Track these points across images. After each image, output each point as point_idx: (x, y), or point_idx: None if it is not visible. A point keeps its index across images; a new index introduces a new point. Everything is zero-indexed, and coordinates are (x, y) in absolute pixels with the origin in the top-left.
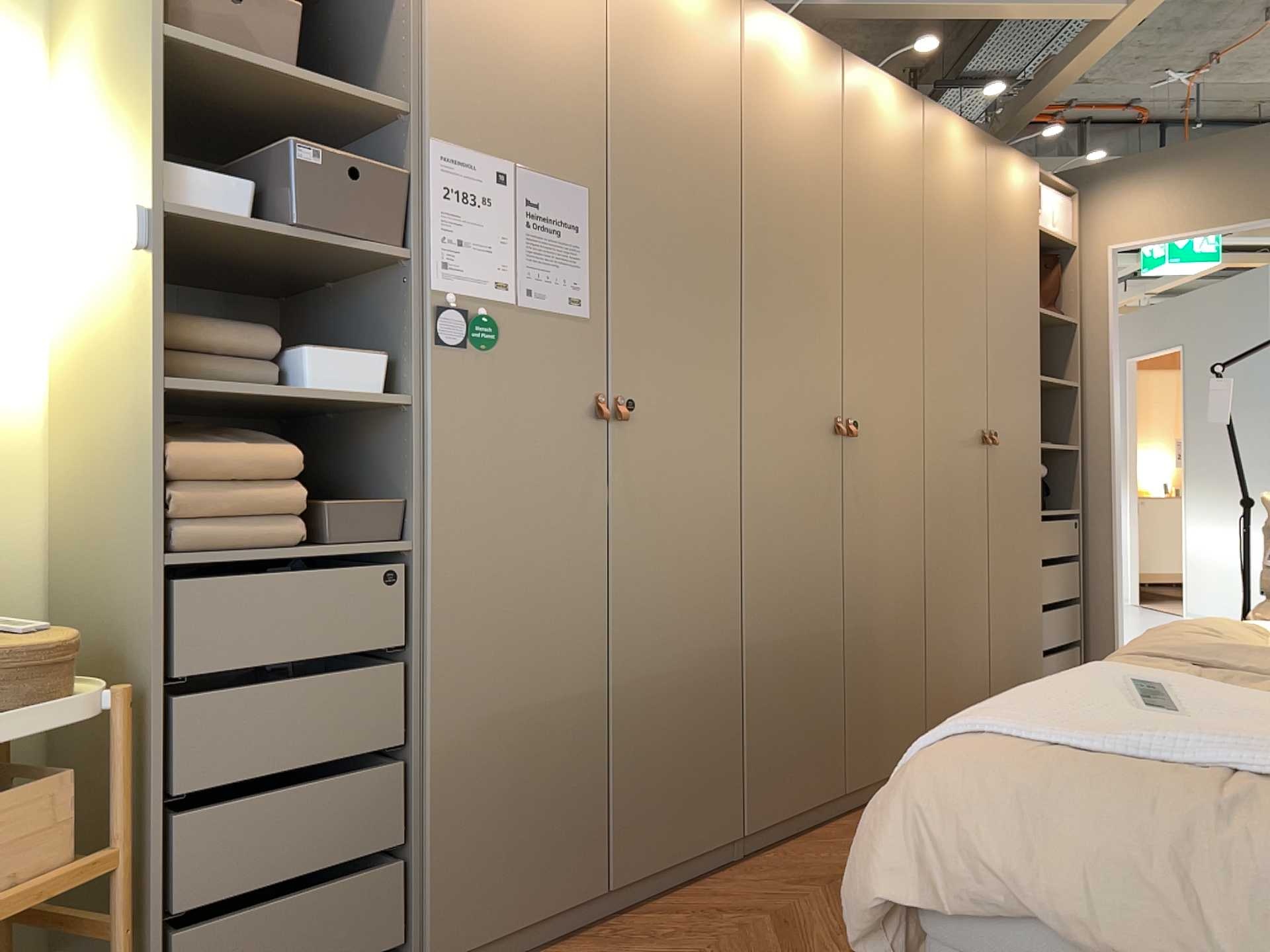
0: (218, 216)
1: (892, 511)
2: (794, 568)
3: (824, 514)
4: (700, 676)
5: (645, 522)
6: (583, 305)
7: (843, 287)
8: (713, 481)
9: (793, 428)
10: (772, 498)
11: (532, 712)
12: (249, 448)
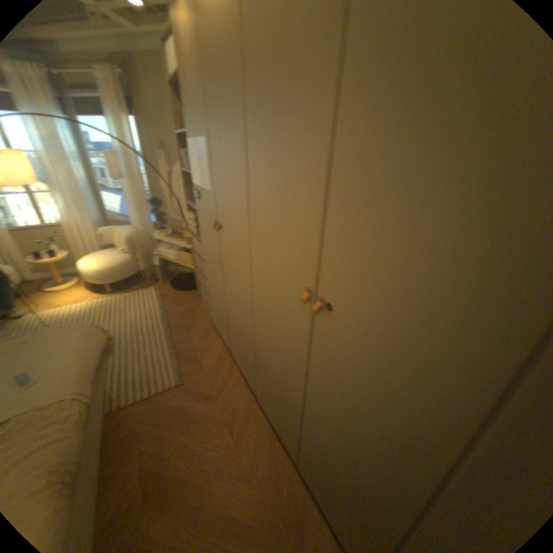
0: (184, 169)
1: (360, 413)
2: (270, 341)
3: (287, 336)
4: (241, 333)
5: (226, 270)
6: (208, 187)
7: (332, 159)
8: (240, 271)
9: (270, 272)
10: (260, 299)
11: (215, 296)
12: (191, 215)
